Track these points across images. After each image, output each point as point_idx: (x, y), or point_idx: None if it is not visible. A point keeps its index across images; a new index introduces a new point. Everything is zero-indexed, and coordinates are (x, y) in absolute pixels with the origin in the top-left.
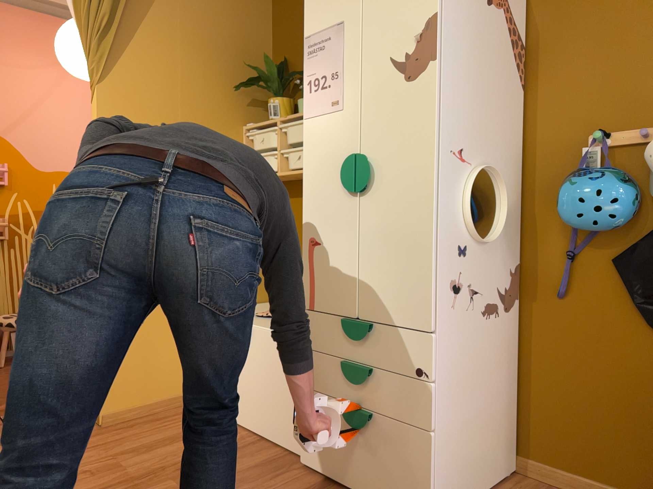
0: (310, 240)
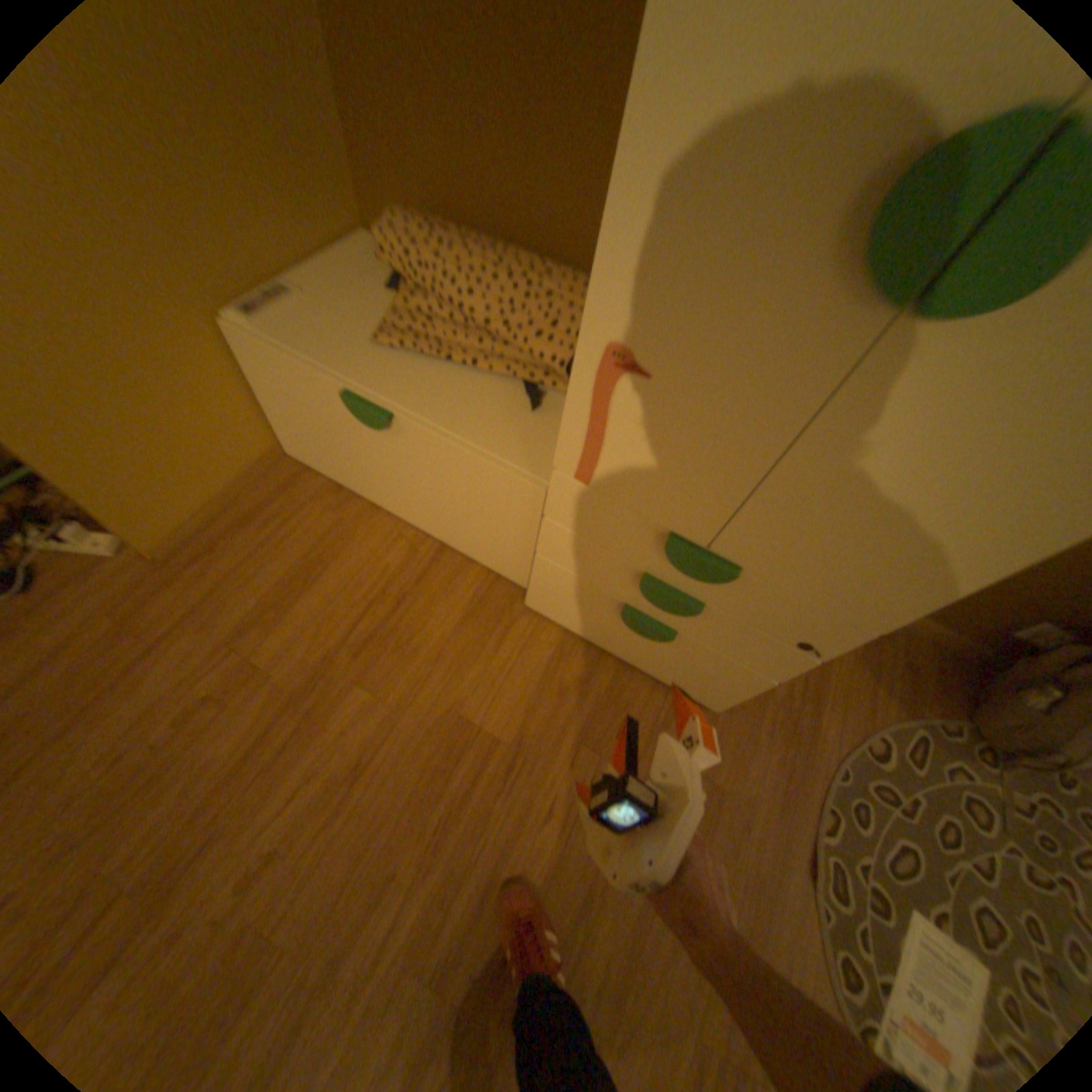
0: (612, 352)
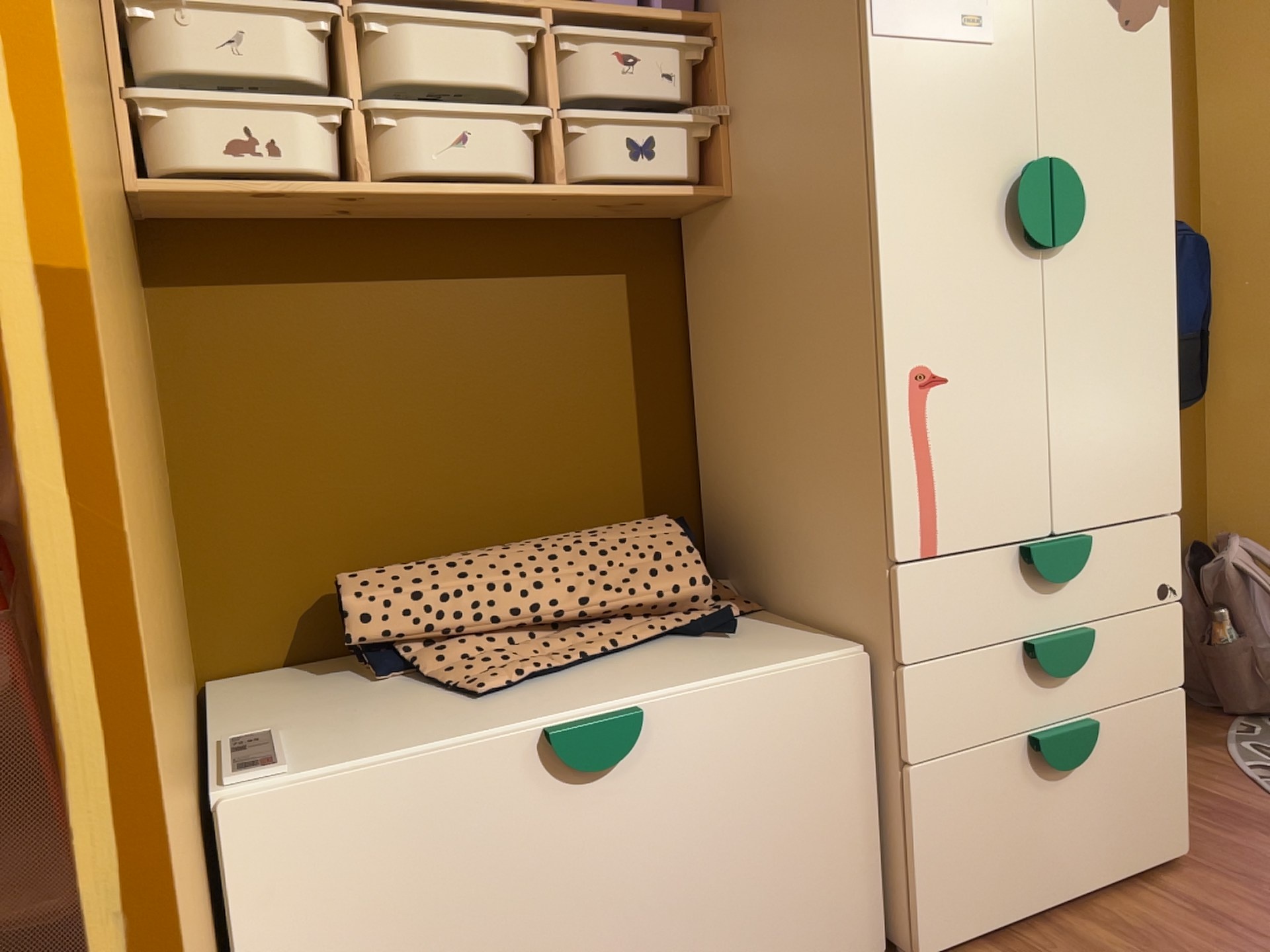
0: (915, 376)
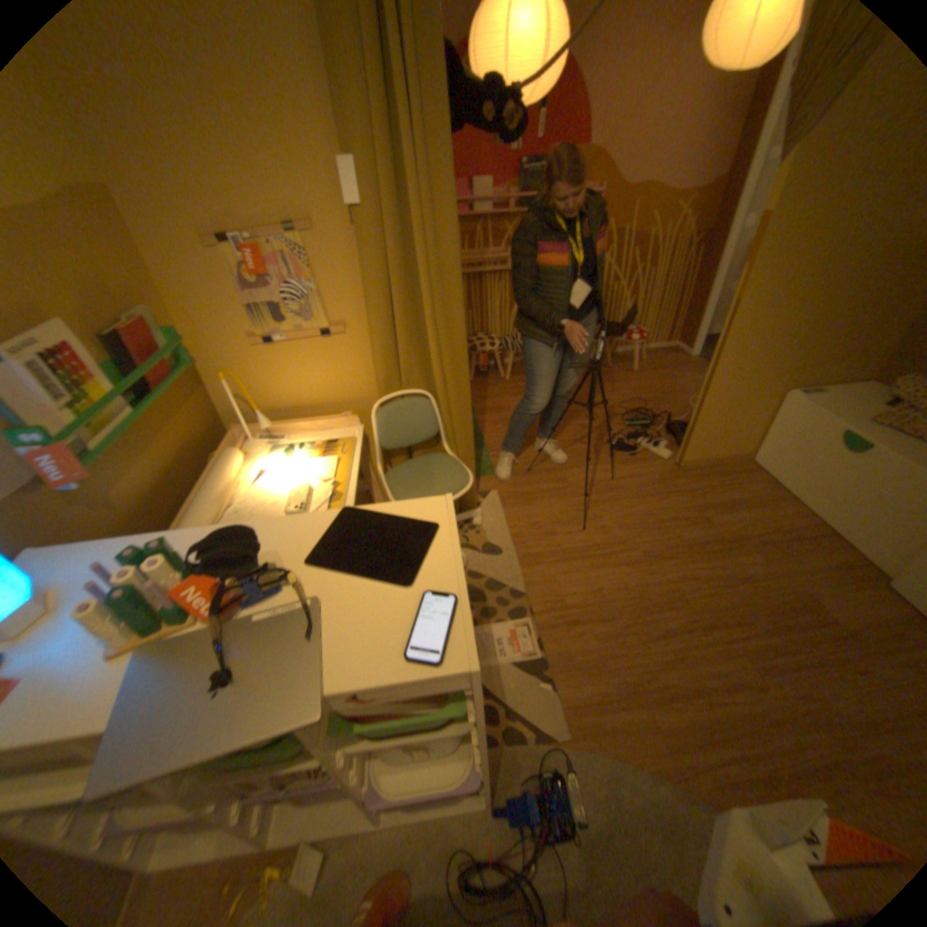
0: None
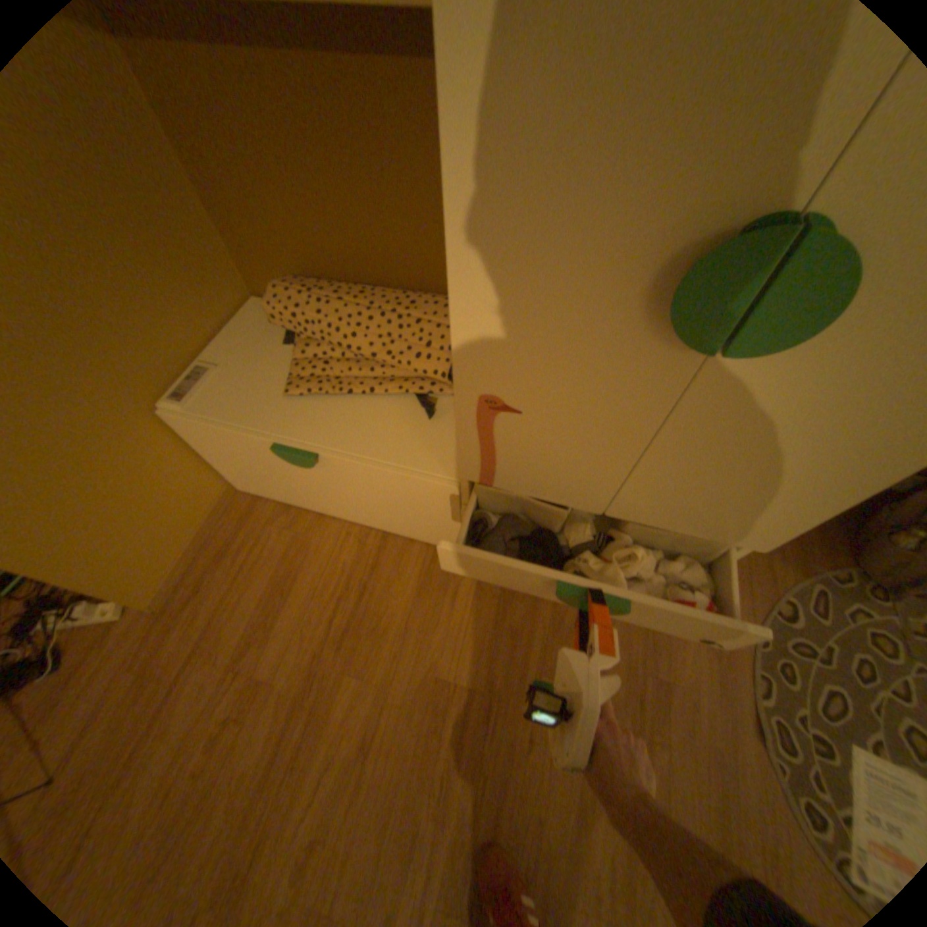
0: (485, 399)
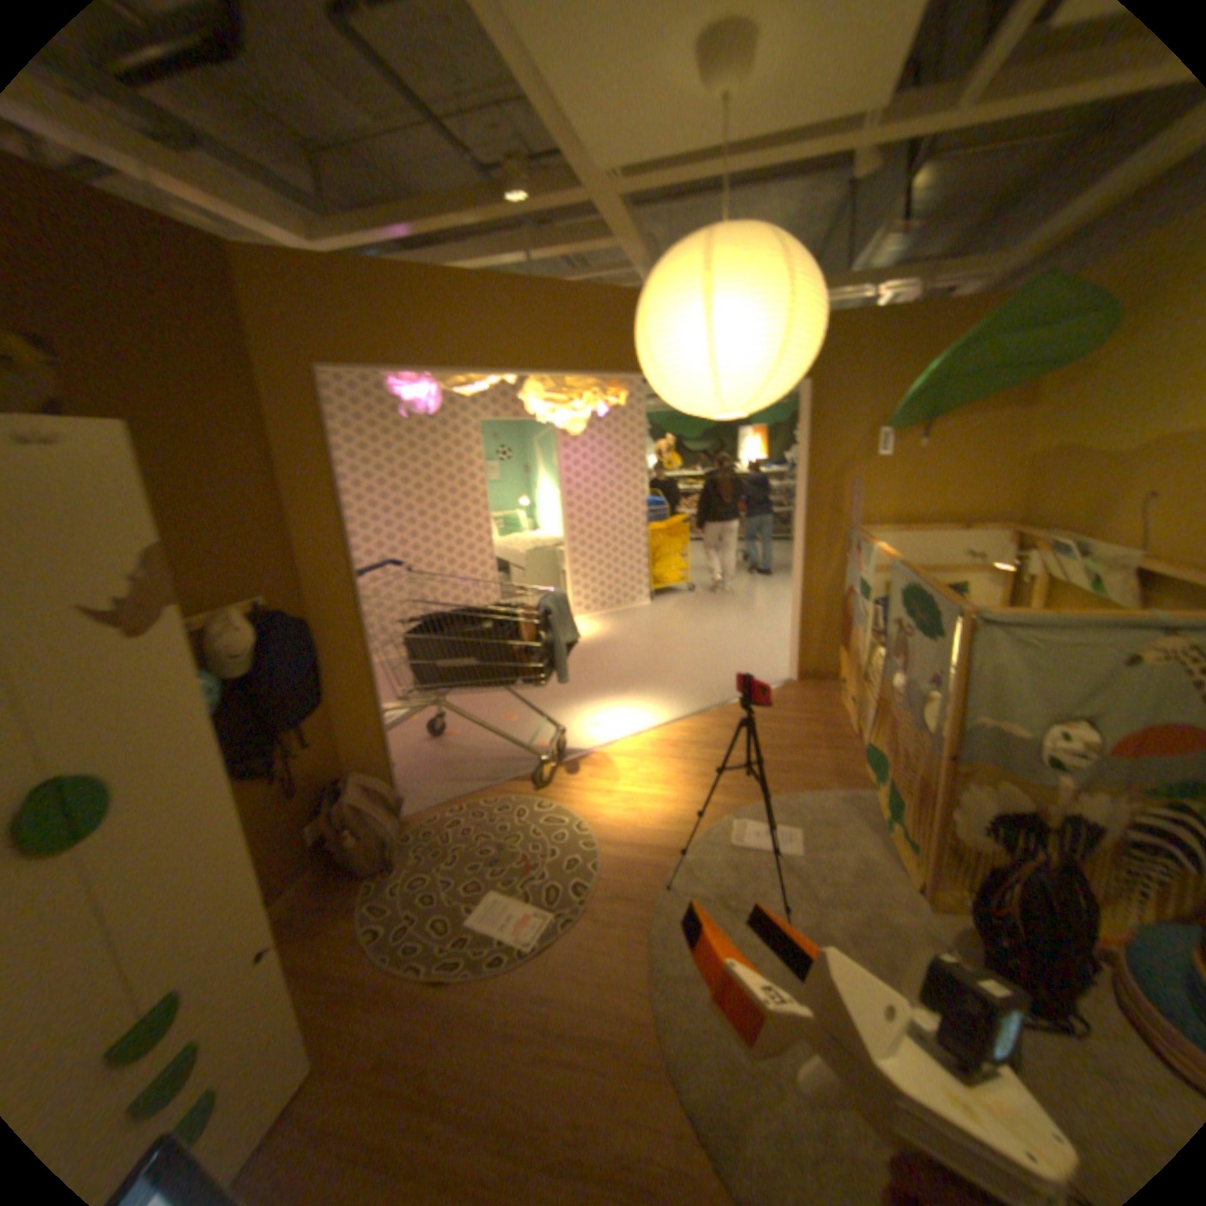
0: None
